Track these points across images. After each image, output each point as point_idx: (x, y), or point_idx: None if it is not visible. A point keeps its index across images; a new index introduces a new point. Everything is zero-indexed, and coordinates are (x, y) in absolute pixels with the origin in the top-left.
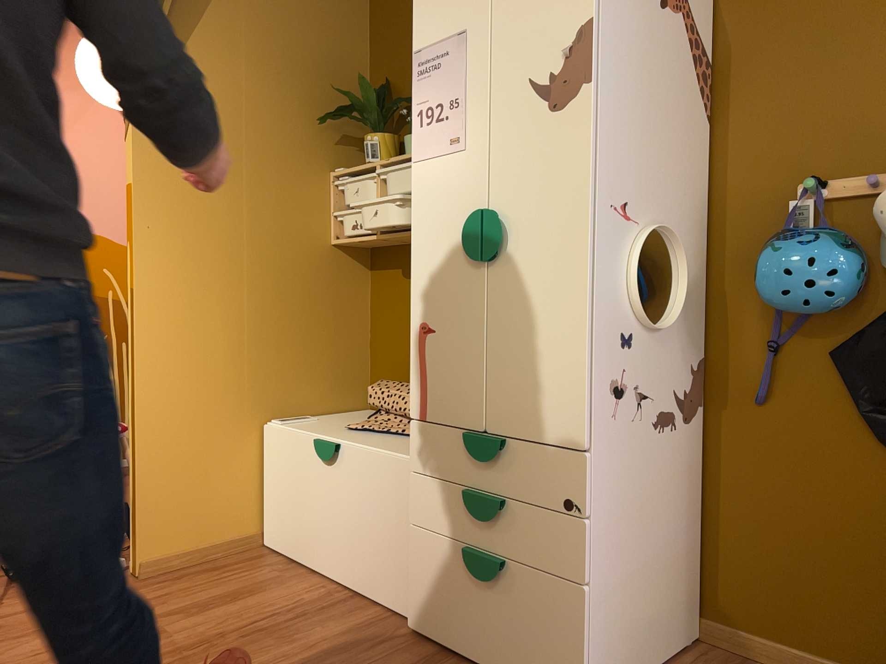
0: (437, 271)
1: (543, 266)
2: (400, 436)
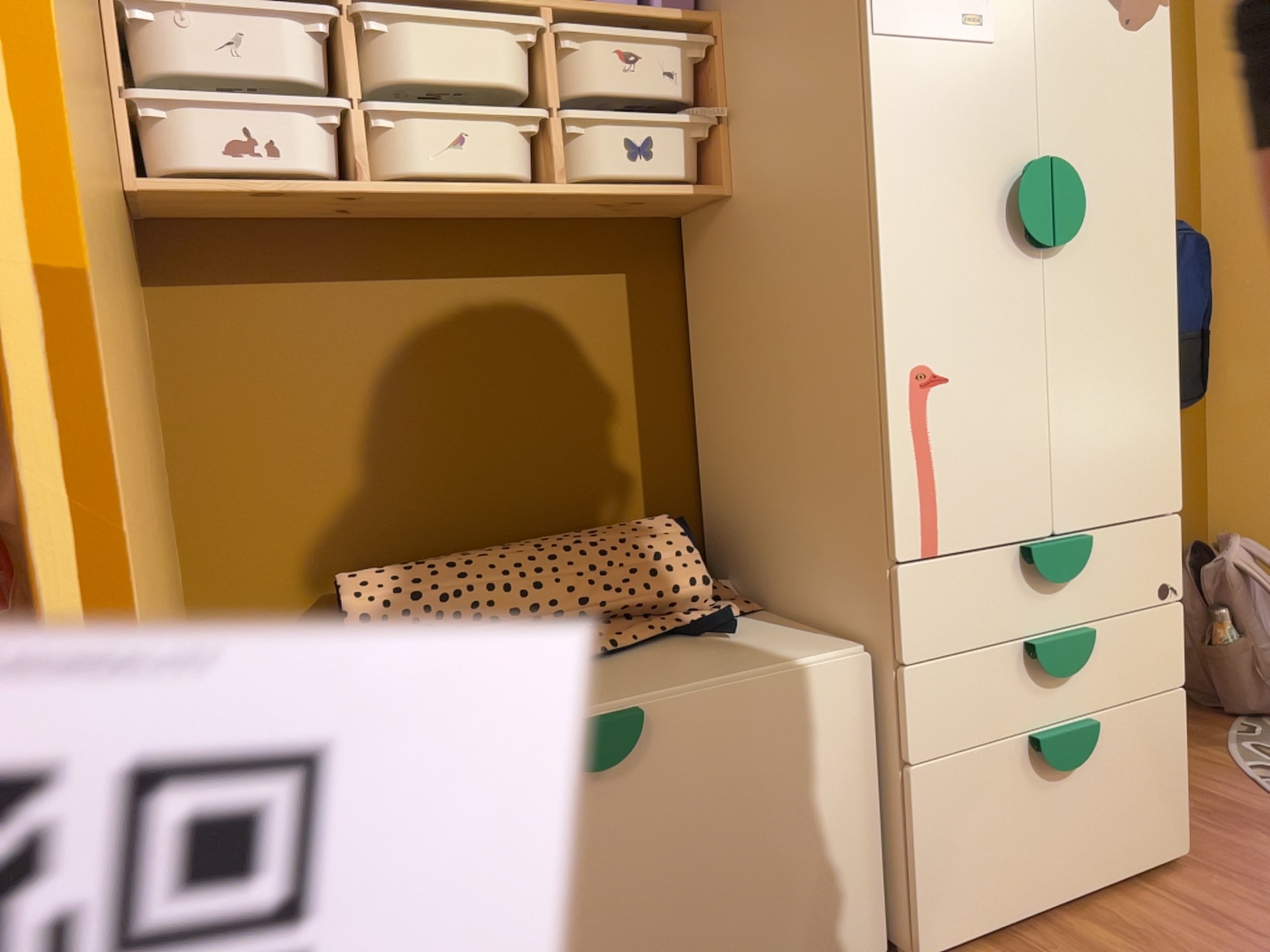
0: (947, 267)
1: (1125, 260)
2: (623, 654)
